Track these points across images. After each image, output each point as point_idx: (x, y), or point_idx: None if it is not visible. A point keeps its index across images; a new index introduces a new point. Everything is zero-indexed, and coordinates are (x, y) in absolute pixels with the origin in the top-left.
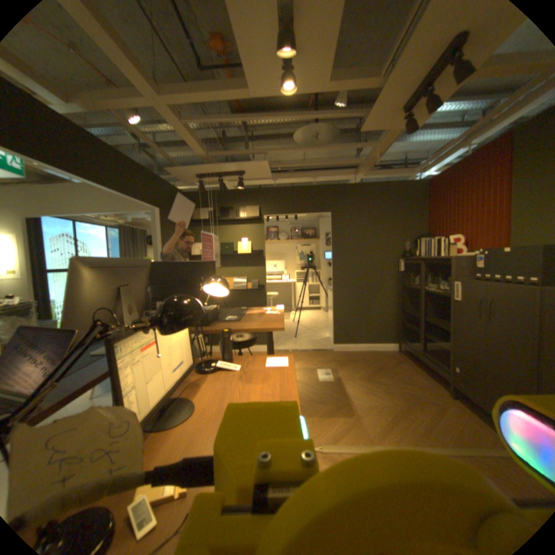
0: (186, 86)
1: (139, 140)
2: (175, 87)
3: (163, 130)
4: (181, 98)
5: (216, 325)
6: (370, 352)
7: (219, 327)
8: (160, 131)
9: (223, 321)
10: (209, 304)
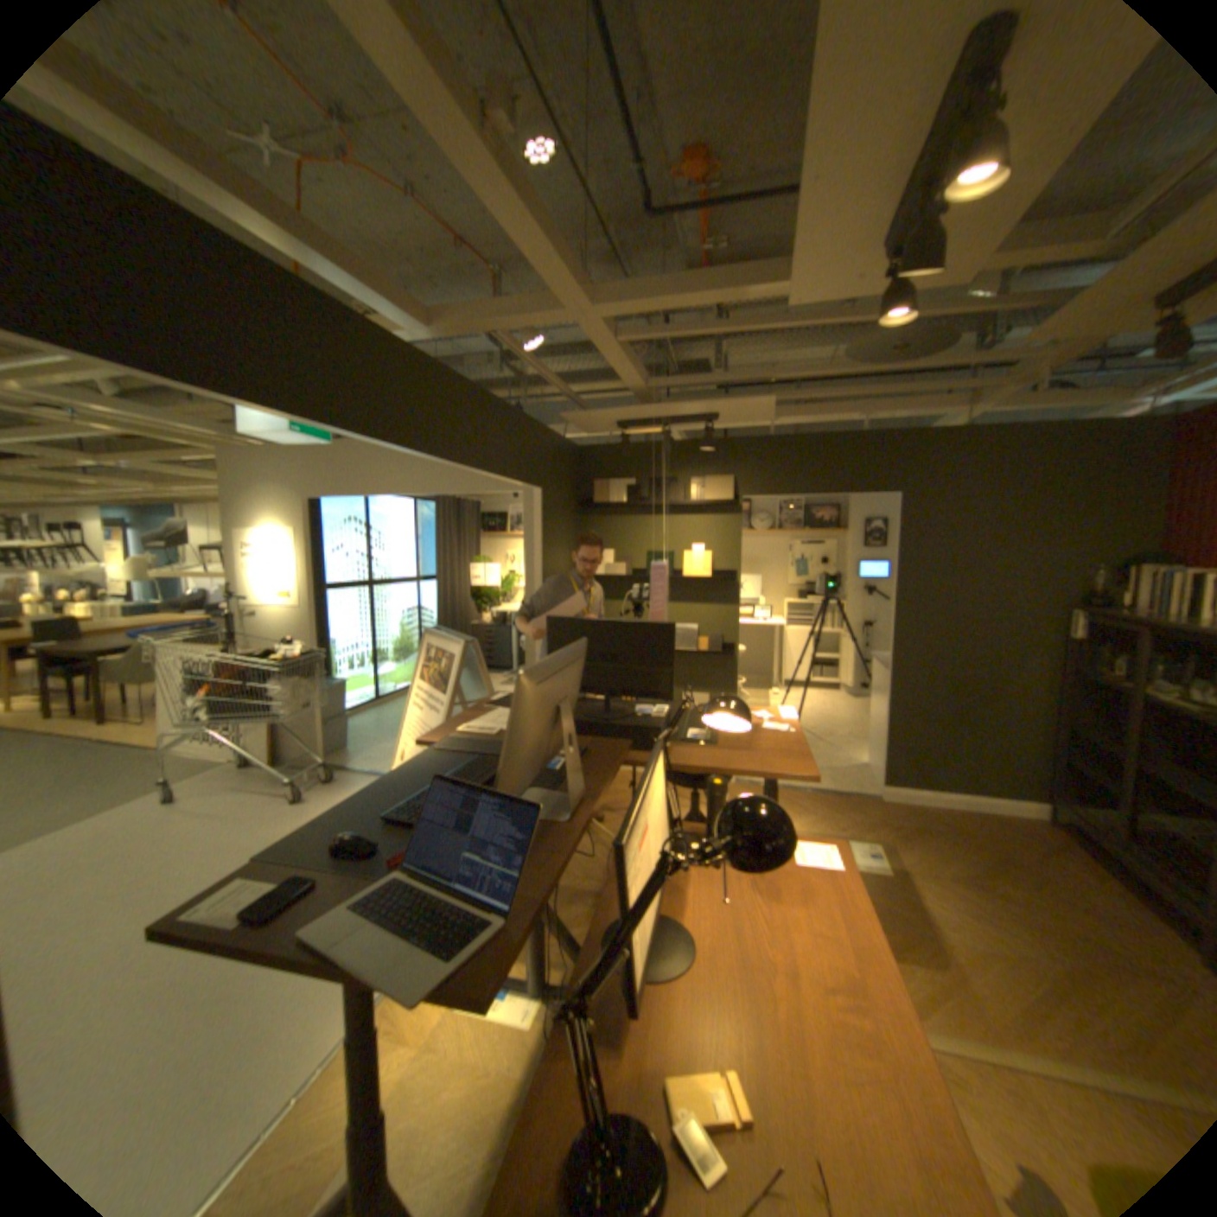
0: (649, 290)
1: (503, 352)
2: (627, 293)
3: (550, 332)
4: (627, 305)
5: (677, 756)
6: (978, 819)
7: (684, 763)
8: (544, 332)
9: (686, 747)
10: (655, 707)
